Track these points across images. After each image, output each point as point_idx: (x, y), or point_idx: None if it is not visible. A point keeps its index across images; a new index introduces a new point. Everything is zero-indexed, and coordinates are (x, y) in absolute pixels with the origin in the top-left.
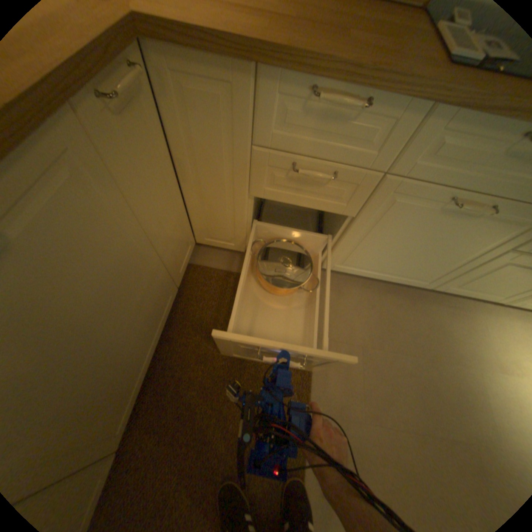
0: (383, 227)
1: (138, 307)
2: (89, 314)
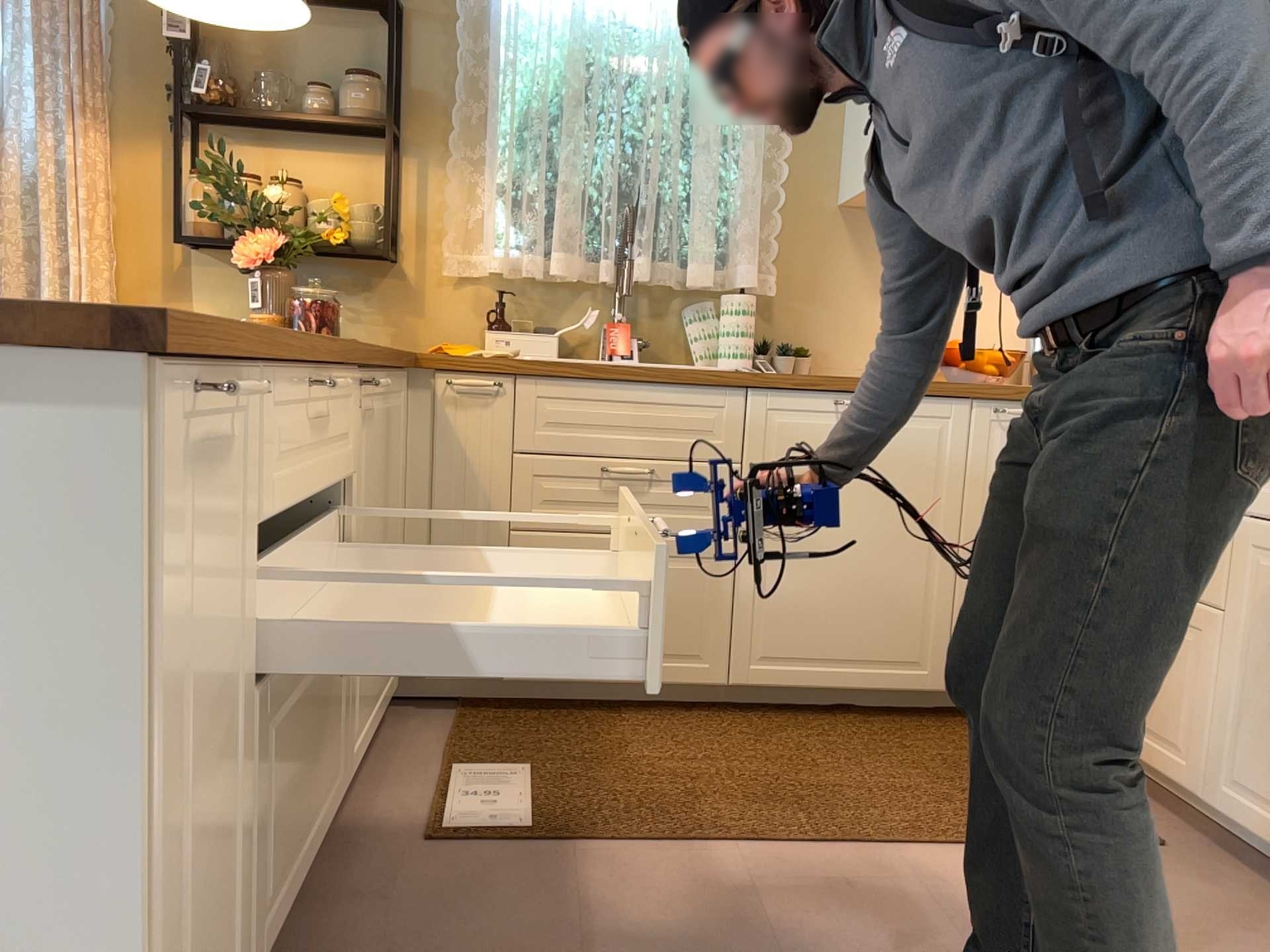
0: (1268, 641)
1: (890, 589)
2: (867, 514)
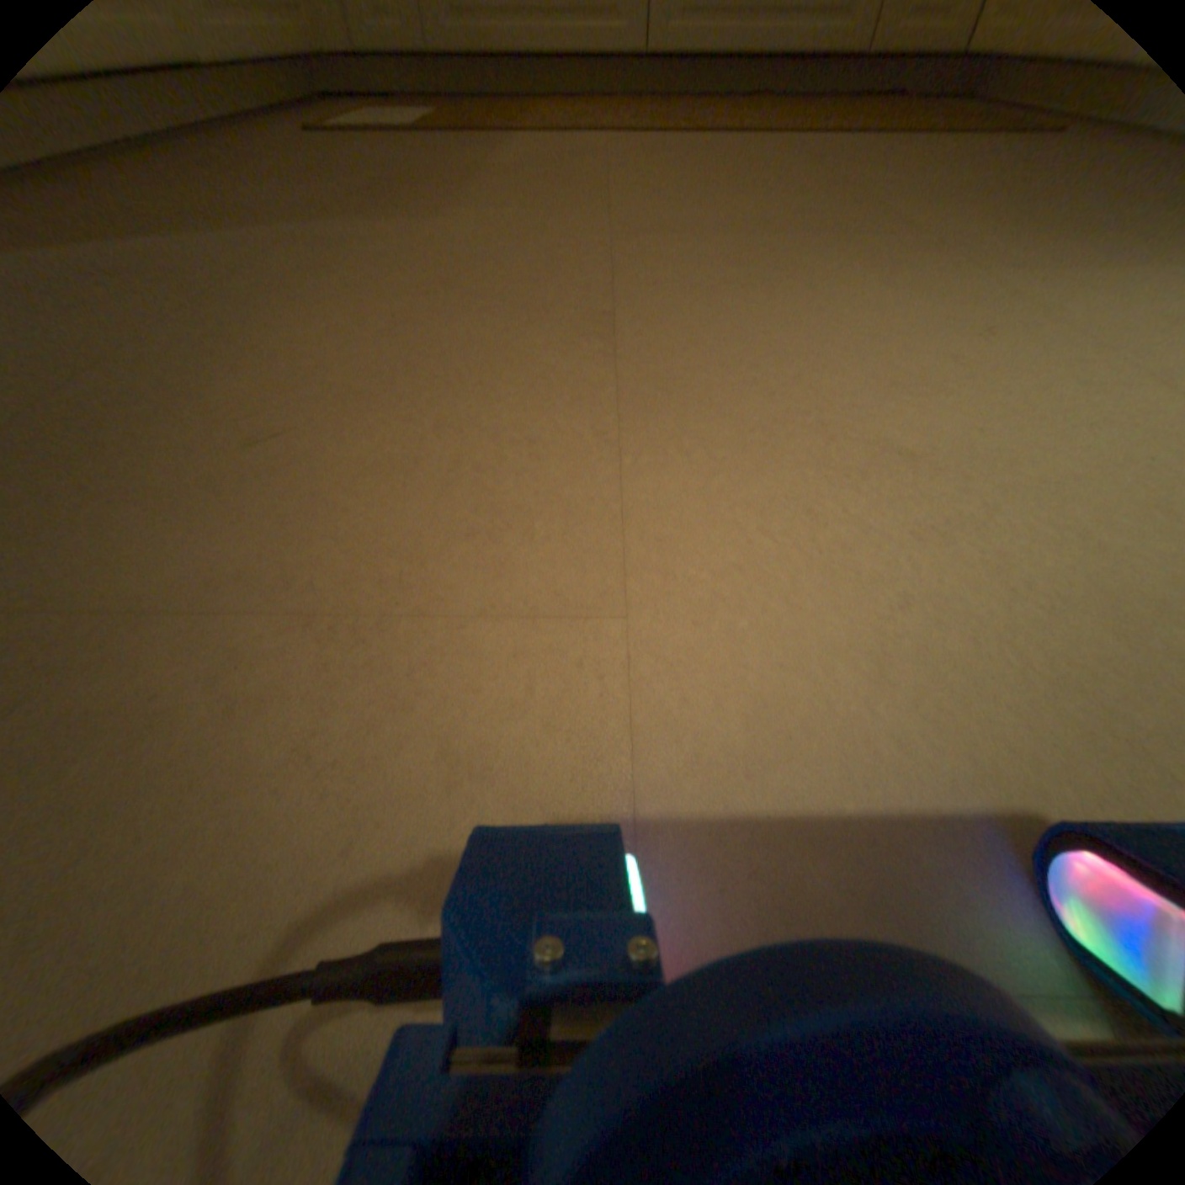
0: None
1: None
2: None
